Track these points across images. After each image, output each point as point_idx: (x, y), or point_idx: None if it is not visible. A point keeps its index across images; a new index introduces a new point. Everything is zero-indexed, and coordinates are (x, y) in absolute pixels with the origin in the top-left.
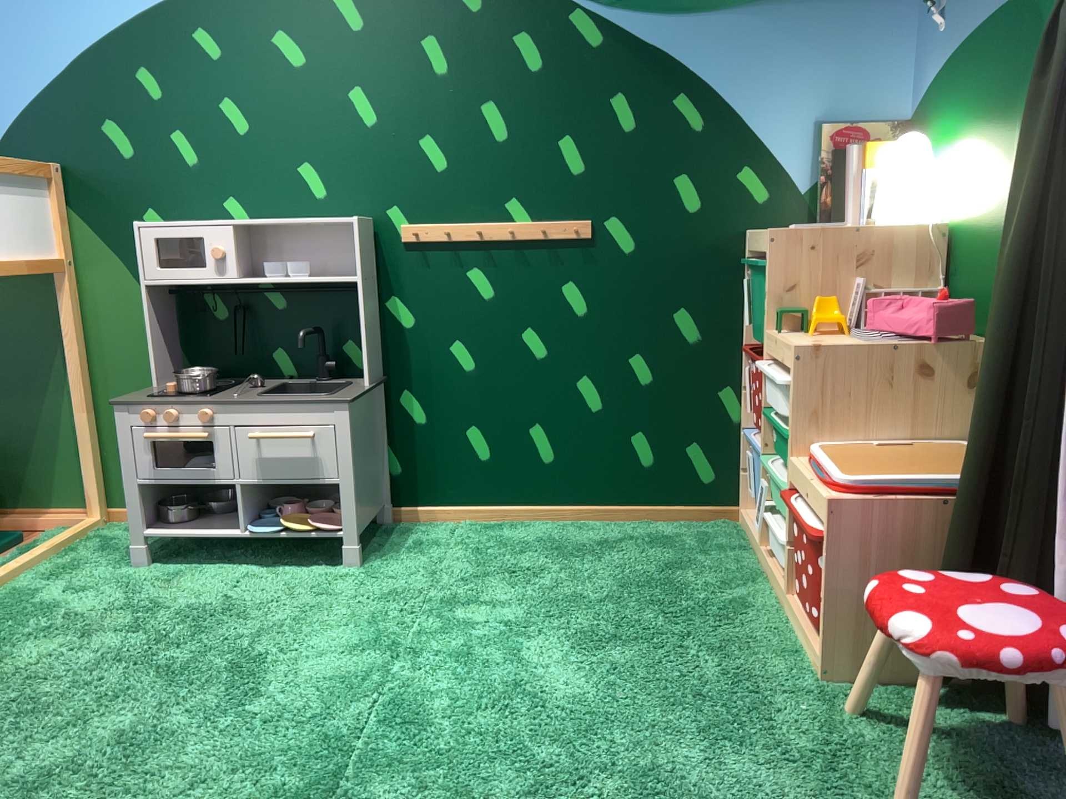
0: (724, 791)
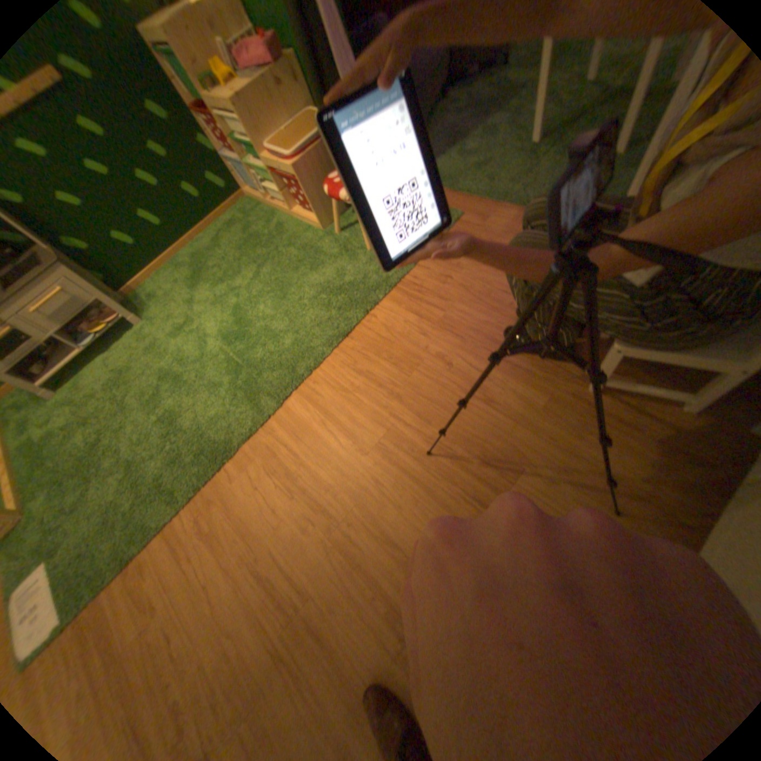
0: (327, 278)
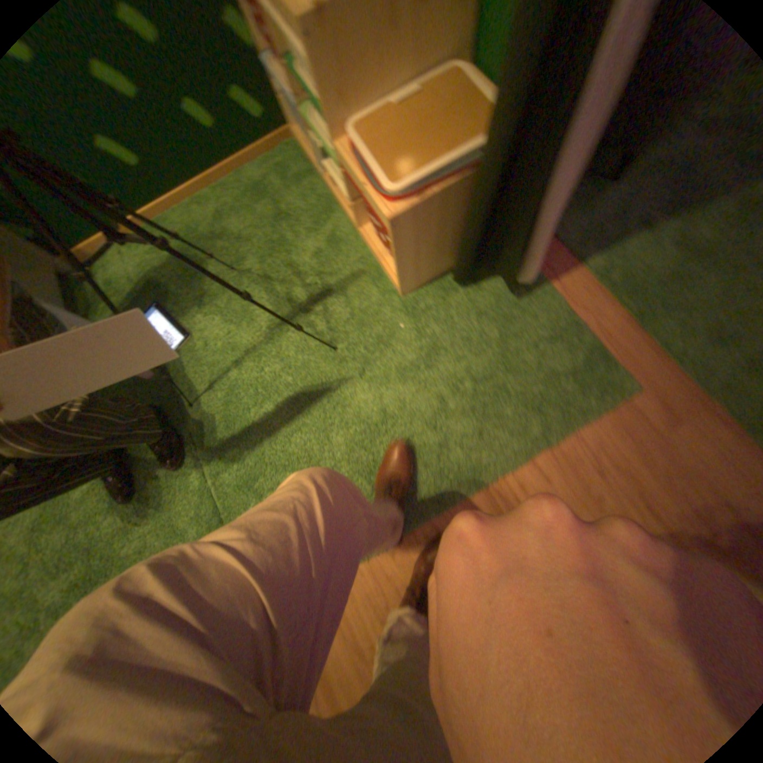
0: (383, 412)
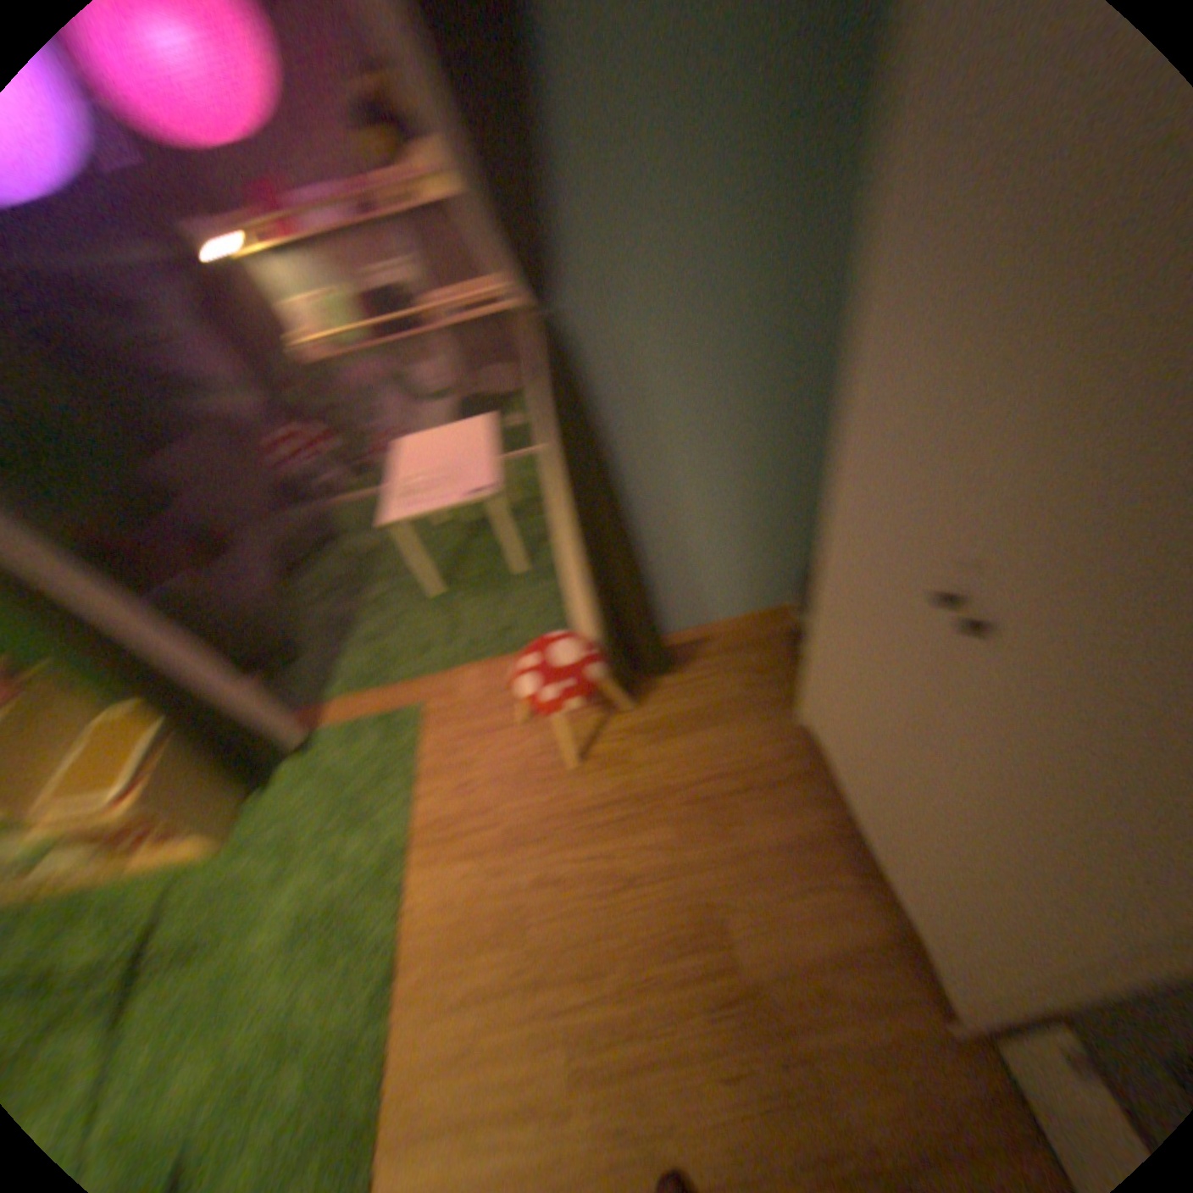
0: (284, 925)
